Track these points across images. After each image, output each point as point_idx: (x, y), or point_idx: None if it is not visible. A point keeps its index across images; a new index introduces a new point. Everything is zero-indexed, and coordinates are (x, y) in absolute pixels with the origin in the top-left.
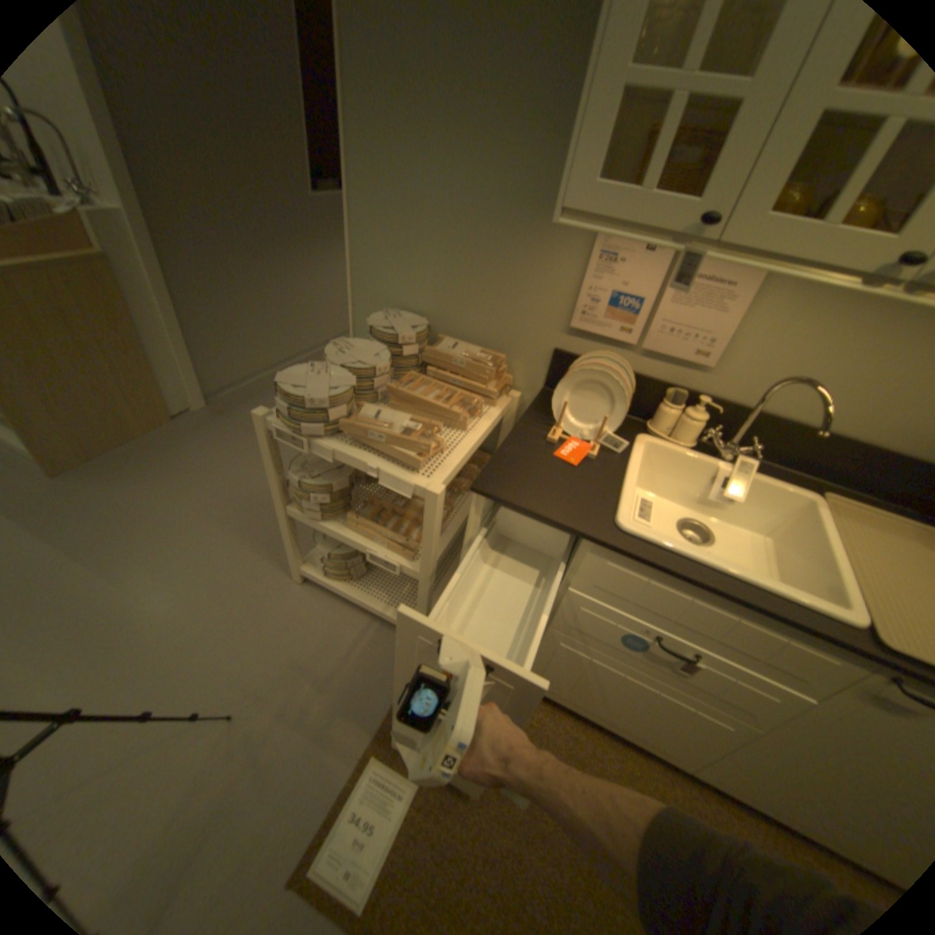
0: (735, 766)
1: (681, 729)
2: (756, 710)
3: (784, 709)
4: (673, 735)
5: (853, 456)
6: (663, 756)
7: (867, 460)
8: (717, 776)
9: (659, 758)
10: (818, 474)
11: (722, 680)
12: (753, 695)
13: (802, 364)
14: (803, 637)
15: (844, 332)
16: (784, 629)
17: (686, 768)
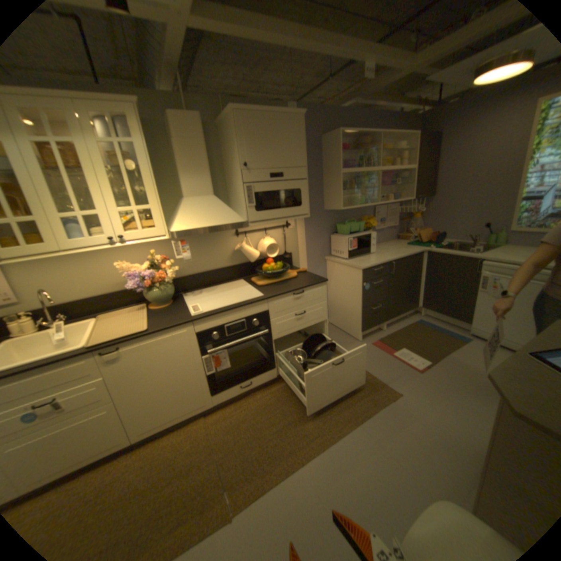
0: (129, 424)
1: (97, 431)
2: (97, 398)
3: (101, 389)
4: (100, 437)
5: (101, 301)
6: (113, 450)
7: (106, 300)
8: (134, 434)
9: (114, 452)
10: (99, 312)
11: (73, 399)
12: (87, 394)
13: (52, 285)
14: (65, 363)
15: (53, 271)
16: (58, 366)
17: (124, 444)
